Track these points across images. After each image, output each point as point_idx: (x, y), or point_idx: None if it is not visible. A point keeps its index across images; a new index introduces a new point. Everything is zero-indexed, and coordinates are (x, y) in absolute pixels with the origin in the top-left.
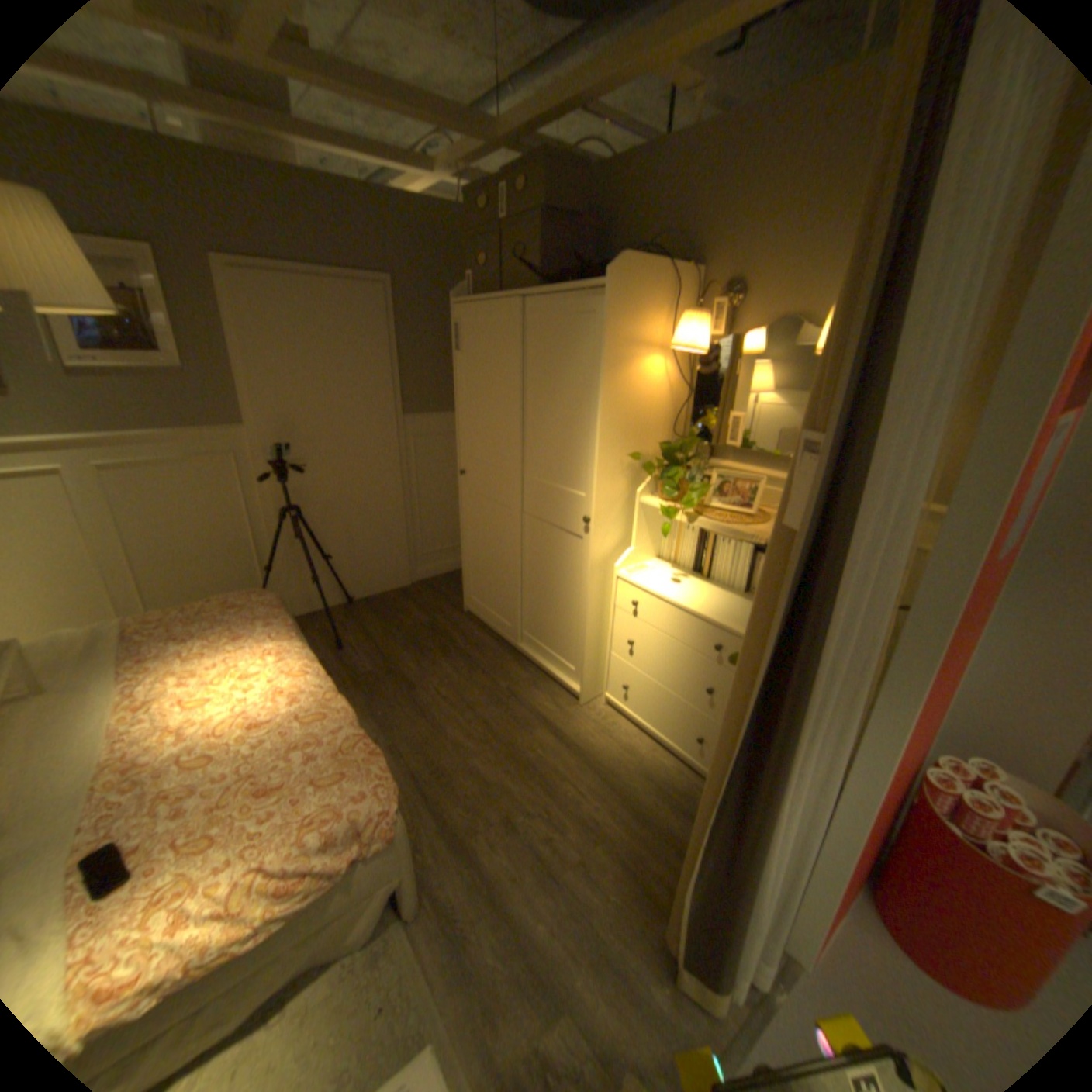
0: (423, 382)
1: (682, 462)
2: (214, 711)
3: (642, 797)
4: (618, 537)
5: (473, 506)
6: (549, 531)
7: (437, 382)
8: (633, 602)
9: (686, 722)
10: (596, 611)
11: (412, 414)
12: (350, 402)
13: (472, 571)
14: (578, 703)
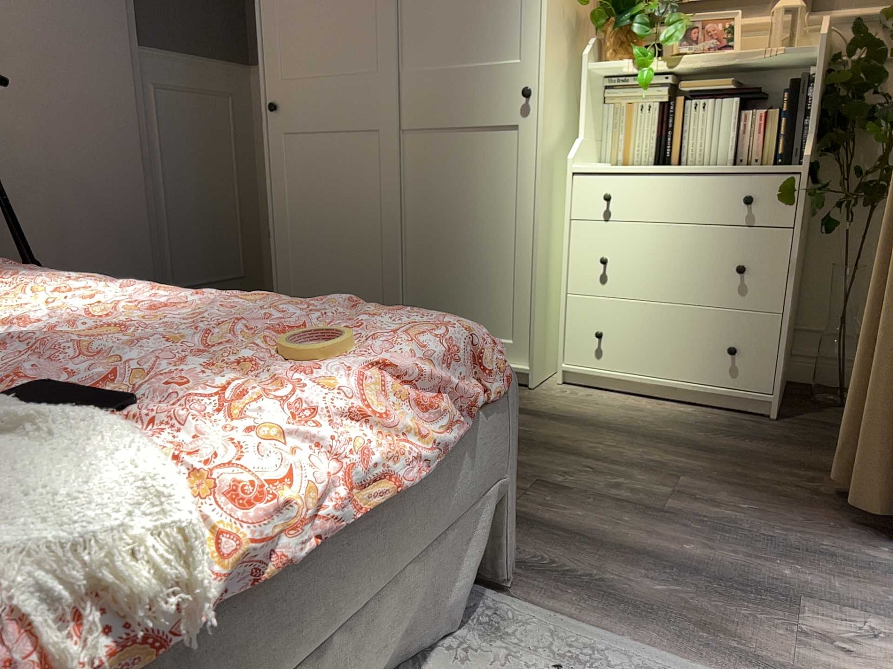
0: (168, 3)
1: (638, 6)
2: (41, 319)
3: (687, 438)
4: (560, 126)
5: (295, 158)
6: (453, 142)
7: (188, 8)
8: (605, 196)
9: (704, 339)
10: (545, 235)
11: (153, 49)
12: (62, 4)
13: (295, 270)
14: (526, 389)
